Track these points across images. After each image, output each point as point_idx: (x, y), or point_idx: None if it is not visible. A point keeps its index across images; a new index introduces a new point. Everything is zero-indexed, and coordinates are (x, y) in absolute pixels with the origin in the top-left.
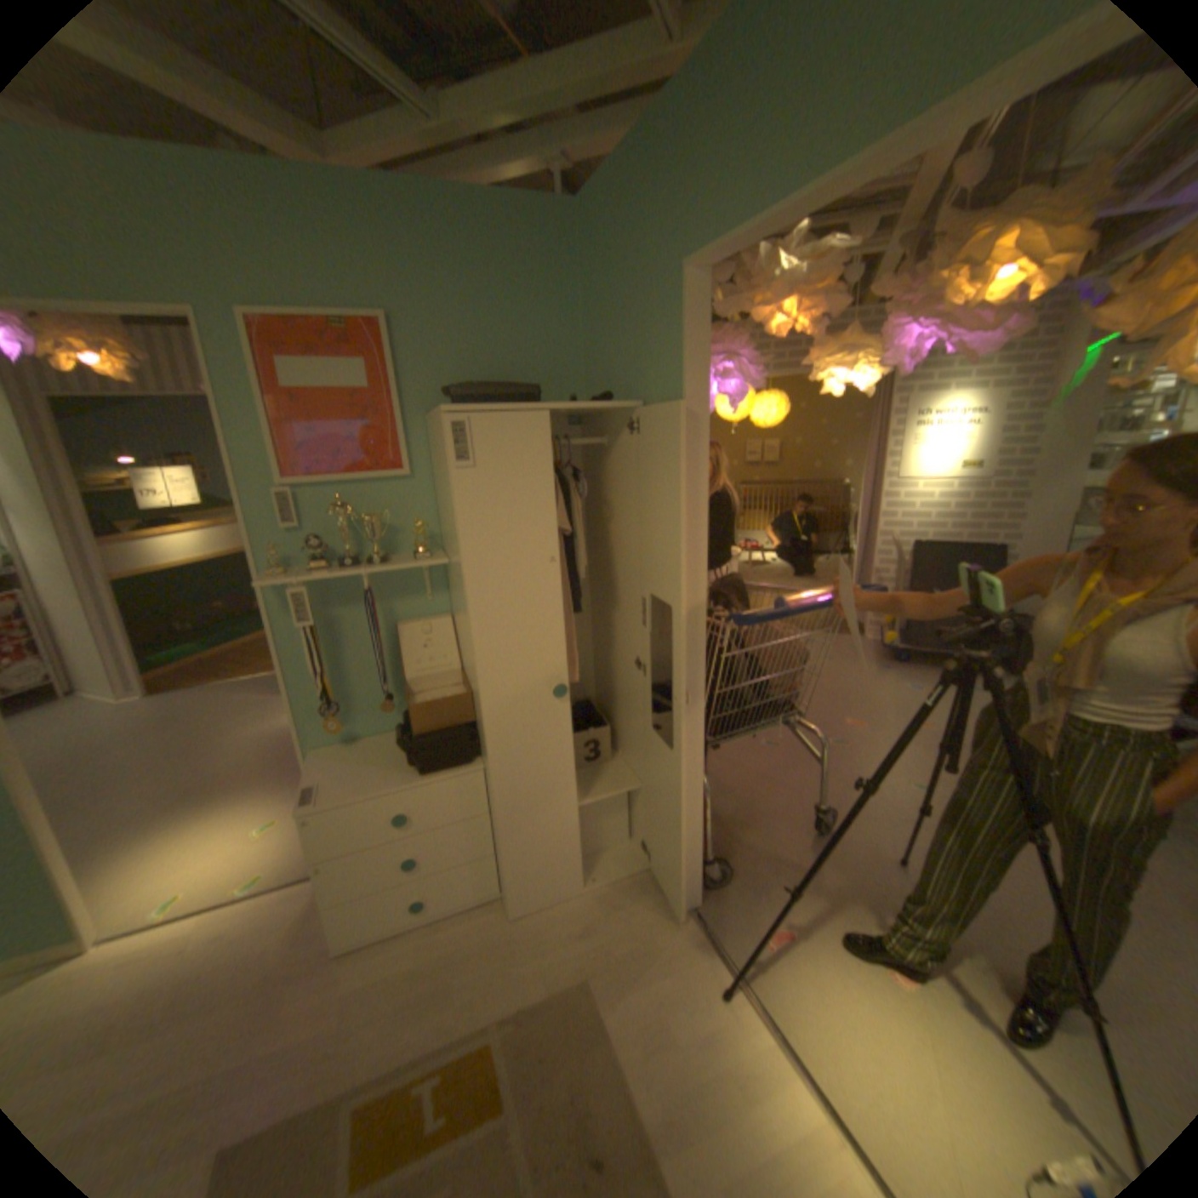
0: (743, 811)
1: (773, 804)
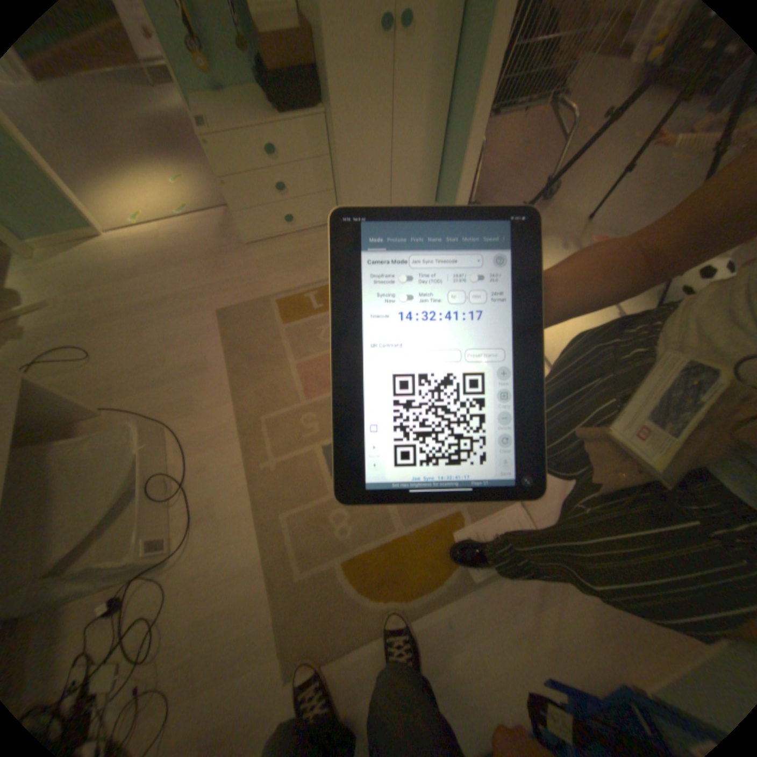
0: (495, 184)
1: (516, 181)
